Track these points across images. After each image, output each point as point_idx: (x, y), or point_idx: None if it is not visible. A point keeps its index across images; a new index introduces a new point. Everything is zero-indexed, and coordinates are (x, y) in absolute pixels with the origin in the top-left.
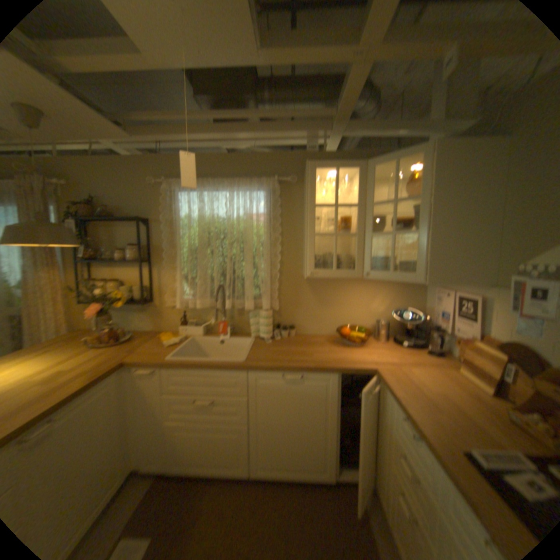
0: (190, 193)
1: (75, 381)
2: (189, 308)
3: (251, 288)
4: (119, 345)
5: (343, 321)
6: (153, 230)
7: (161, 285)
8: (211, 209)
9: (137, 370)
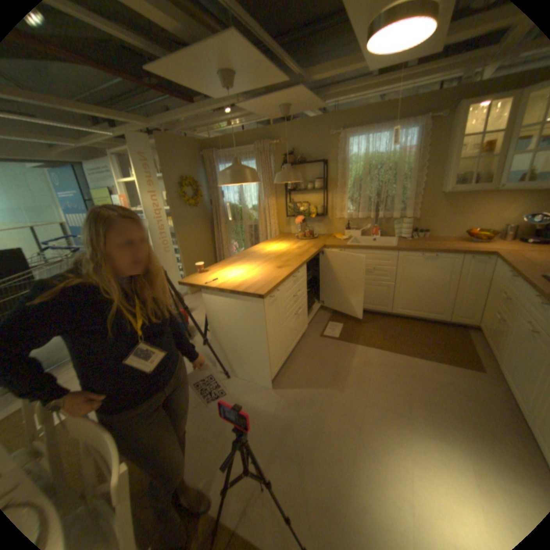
0: (359, 136)
1: (311, 248)
2: (353, 217)
3: (399, 202)
4: (314, 238)
5: (474, 225)
6: (330, 166)
7: (334, 203)
8: (374, 147)
9: (332, 248)
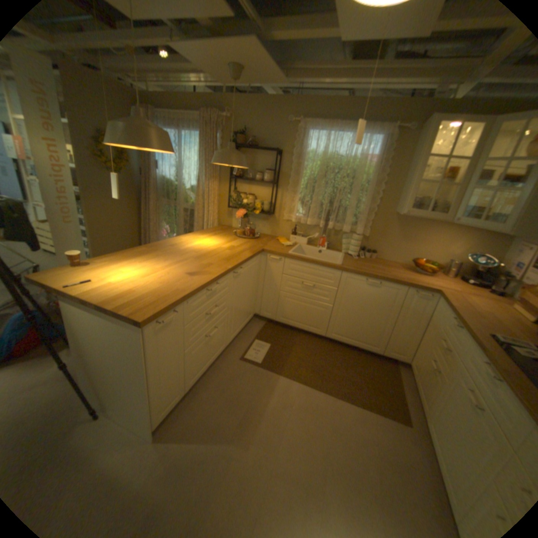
0: (320, 131)
1: (245, 252)
2: (301, 223)
3: (351, 215)
4: (255, 239)
5: (420, 254)
6: (284, 159)
7: (282, 203)
8: (335, 147)
9: (271, 255)
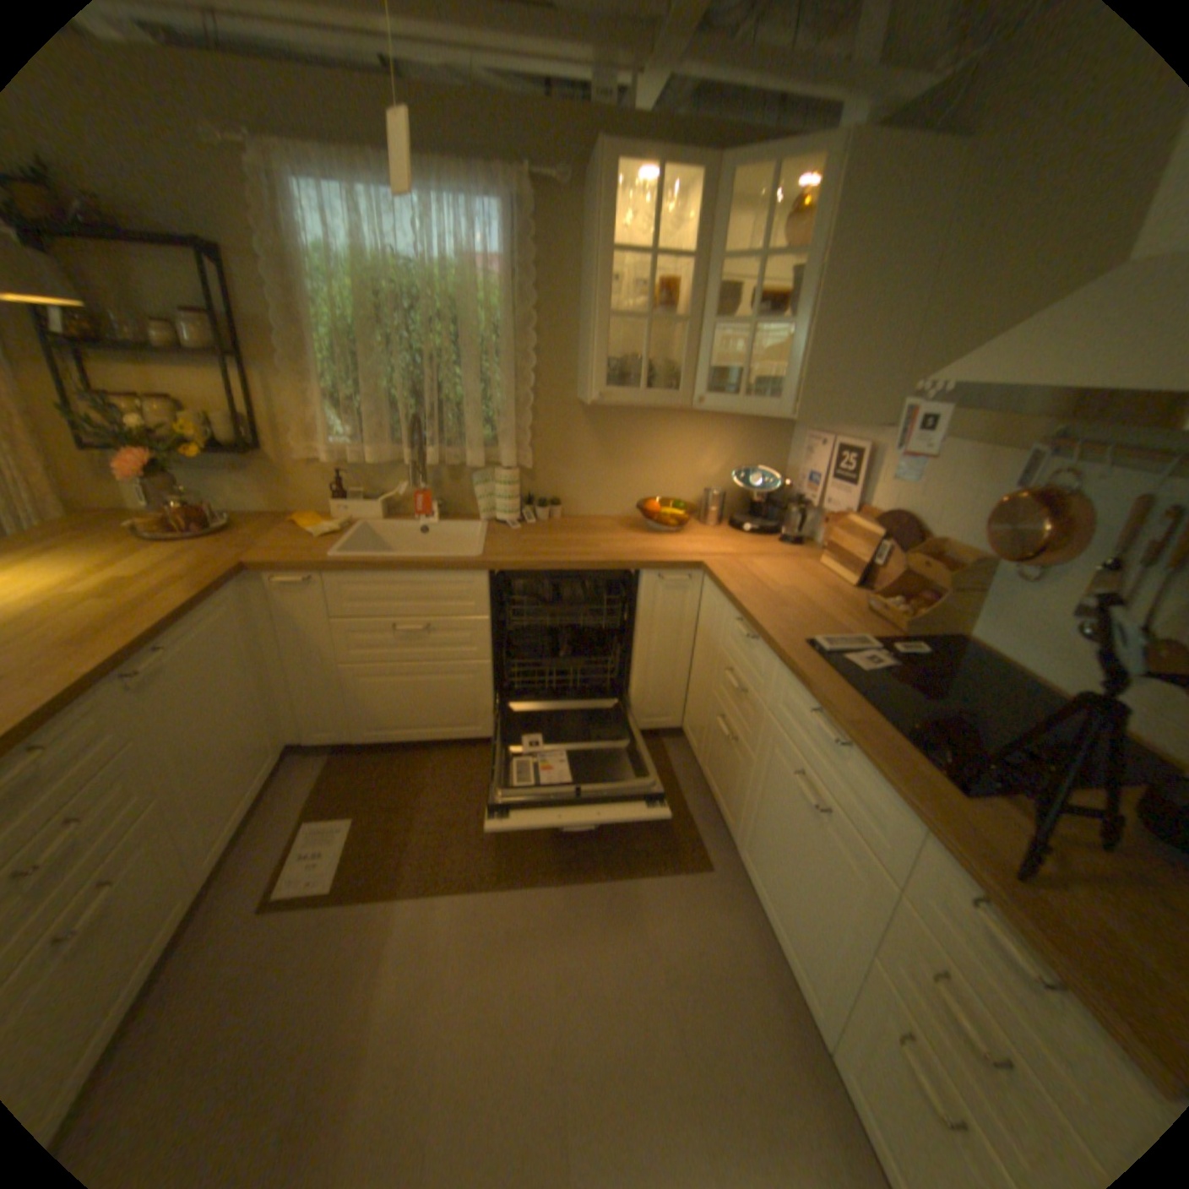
0: (323, 183)
1: (170, 589)
2: (351, 462)
3: (478, 423)
4: (214, 534)
5: (648, 490)
6: (238, 275)
7: (277, 412)
8: (380, 234)
9: (277, 575)
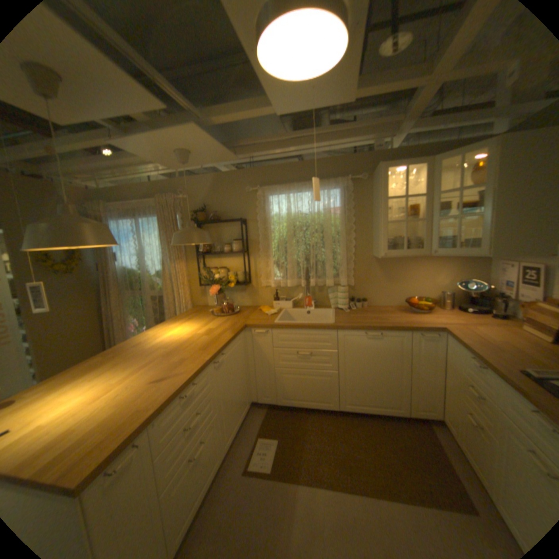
0: (279, 195)
1: (225, 333)
2: (281, 286)
3: (331, 268)
4: (235, 314)
5: (410, 293)
6: (250, 227)
7: (257, 269)
8: (296, 207)
9: (256, 329)
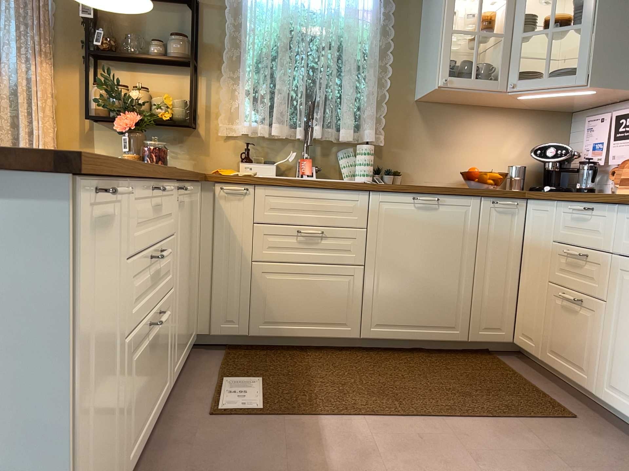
0: None
1: None
2: (261, 134)
3: (351, 109)
4: None
5: (465, 167)
6: (208, 19)
7: (213, 103)
8: None
9: (225, 185)
